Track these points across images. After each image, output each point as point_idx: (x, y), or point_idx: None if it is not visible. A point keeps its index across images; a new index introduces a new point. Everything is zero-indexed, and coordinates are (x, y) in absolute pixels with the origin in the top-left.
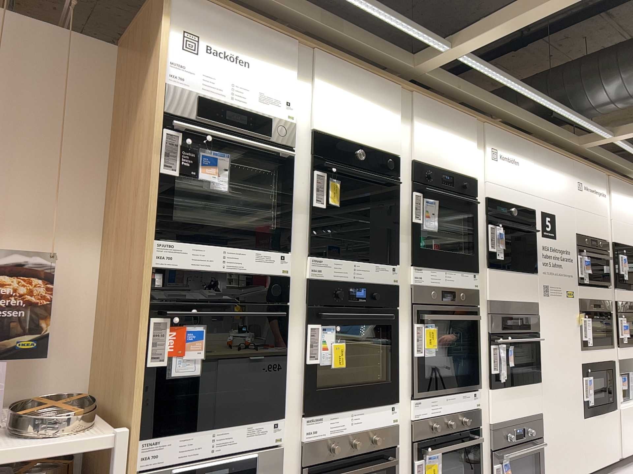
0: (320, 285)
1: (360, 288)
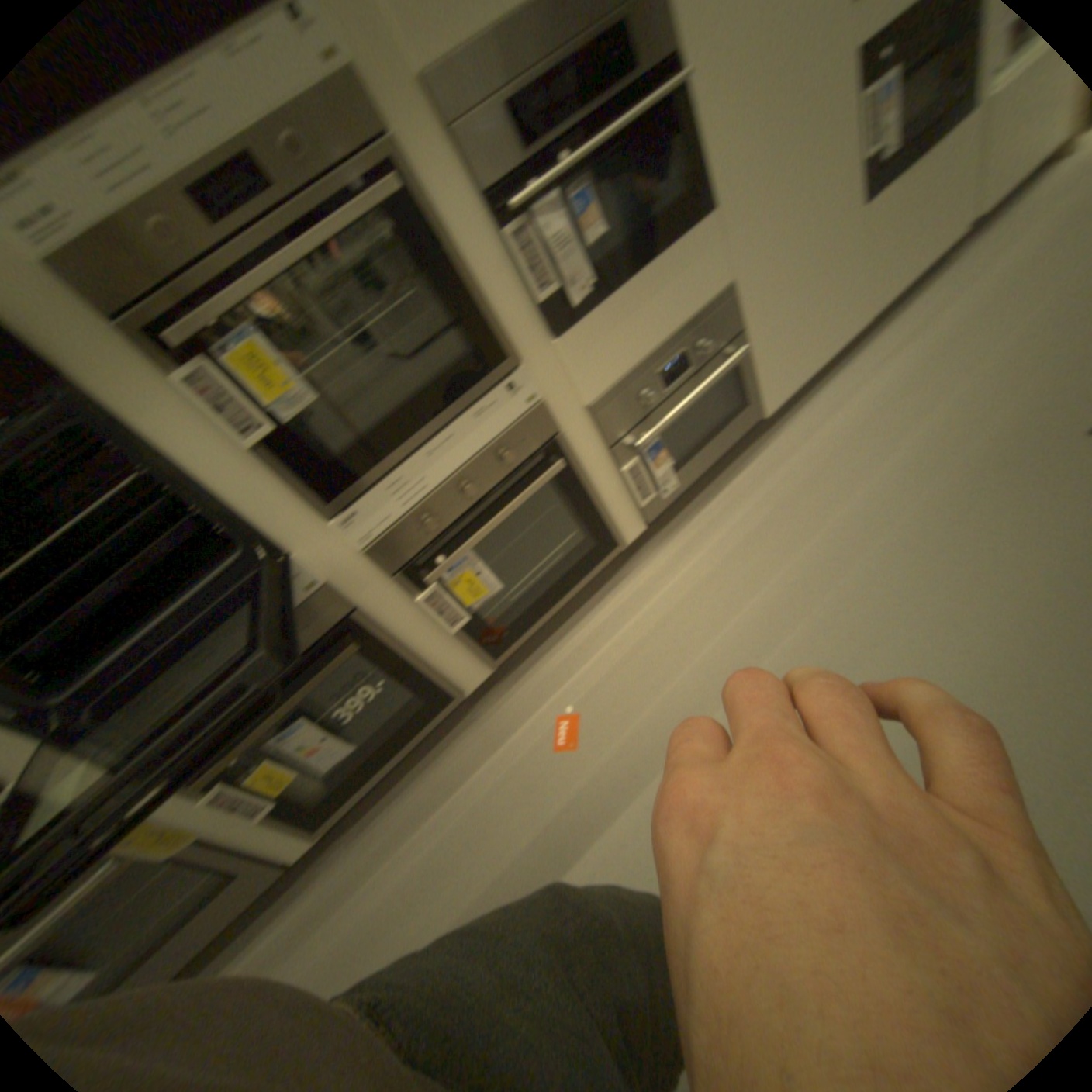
0: None
1: None
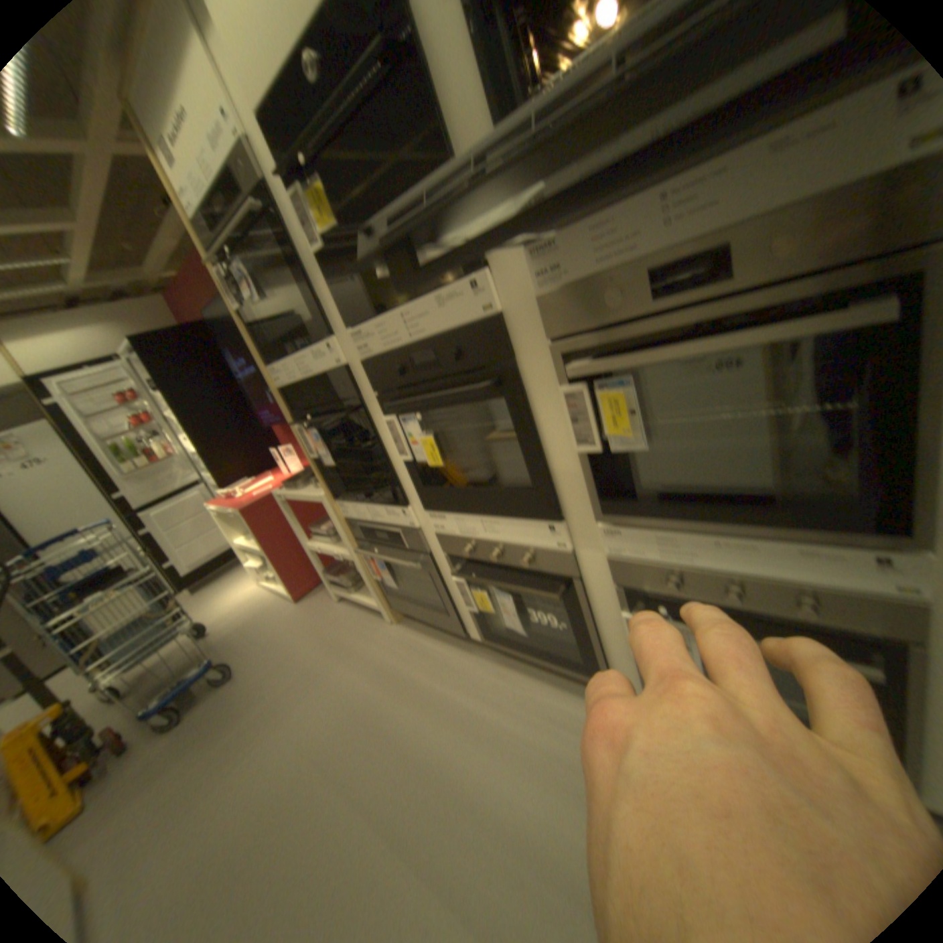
0: (377, 369)
1: (433, 352)
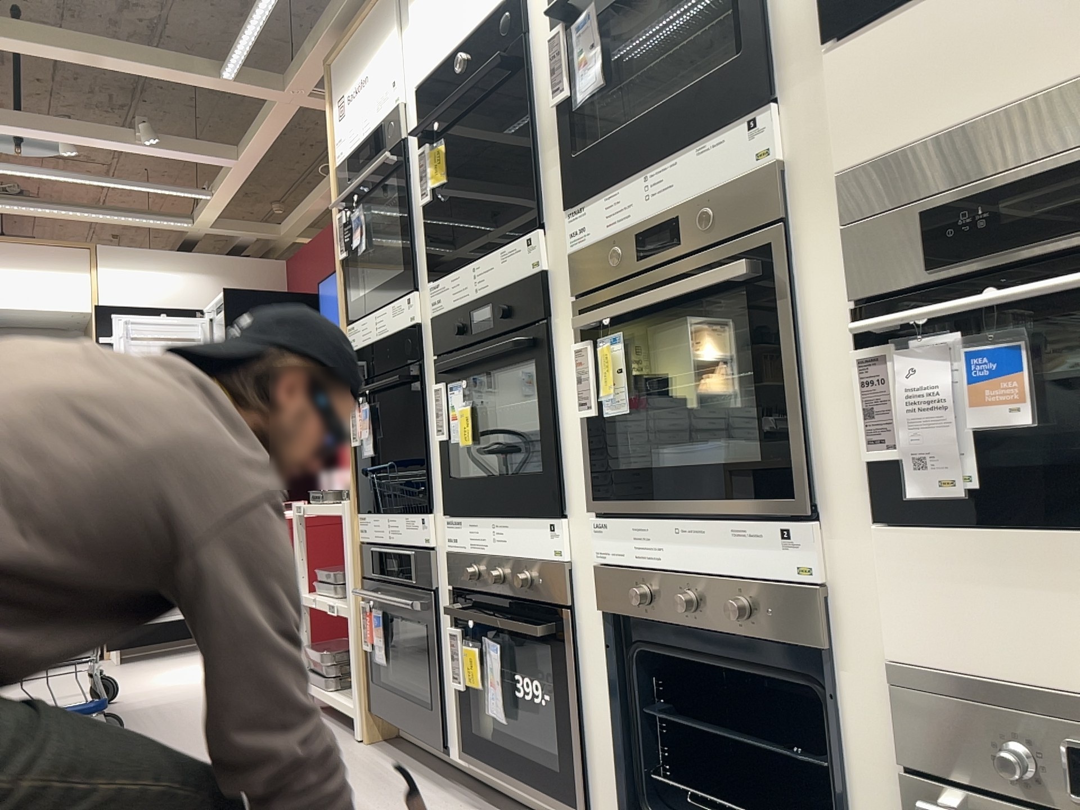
0: (440, 325)
1: (488, 307)
